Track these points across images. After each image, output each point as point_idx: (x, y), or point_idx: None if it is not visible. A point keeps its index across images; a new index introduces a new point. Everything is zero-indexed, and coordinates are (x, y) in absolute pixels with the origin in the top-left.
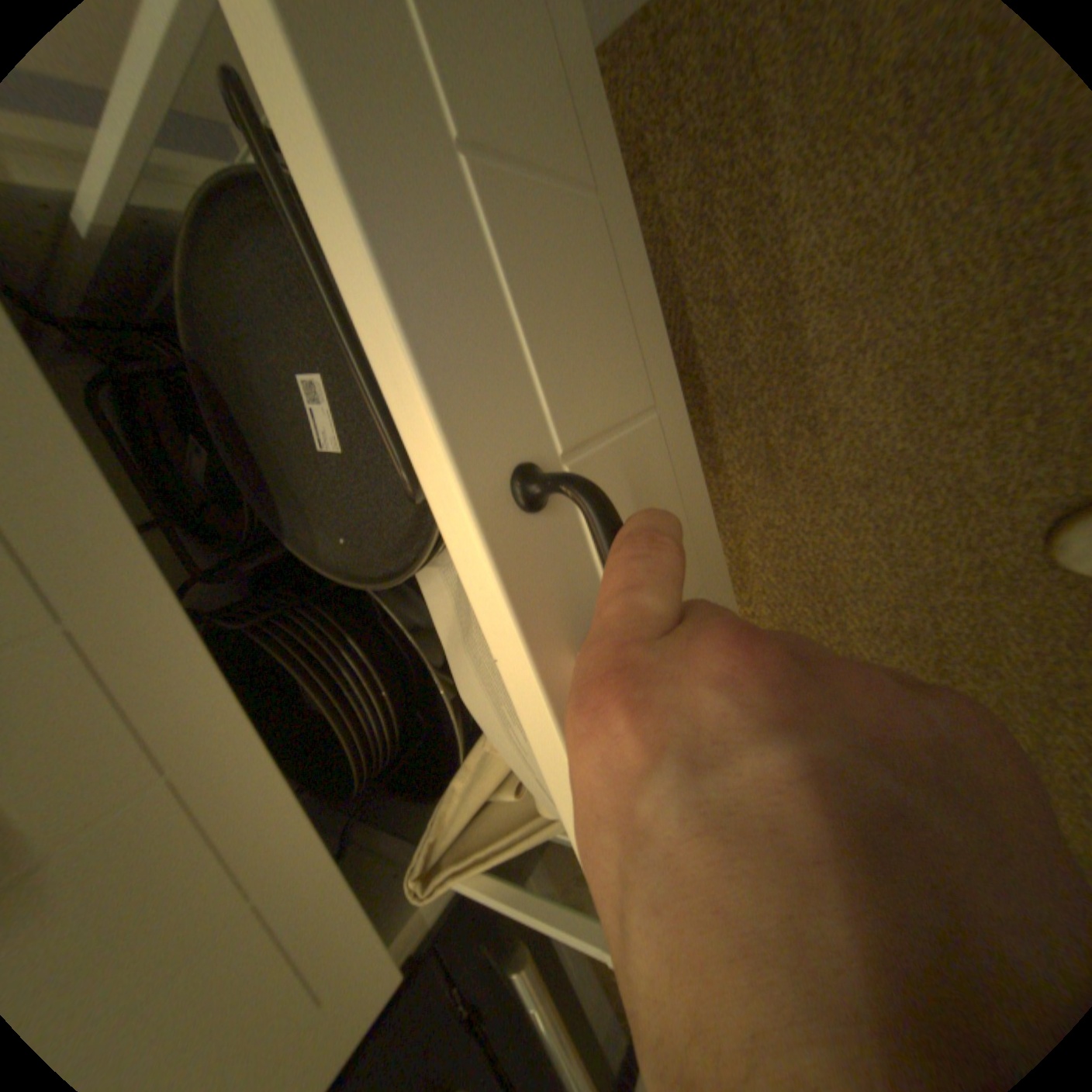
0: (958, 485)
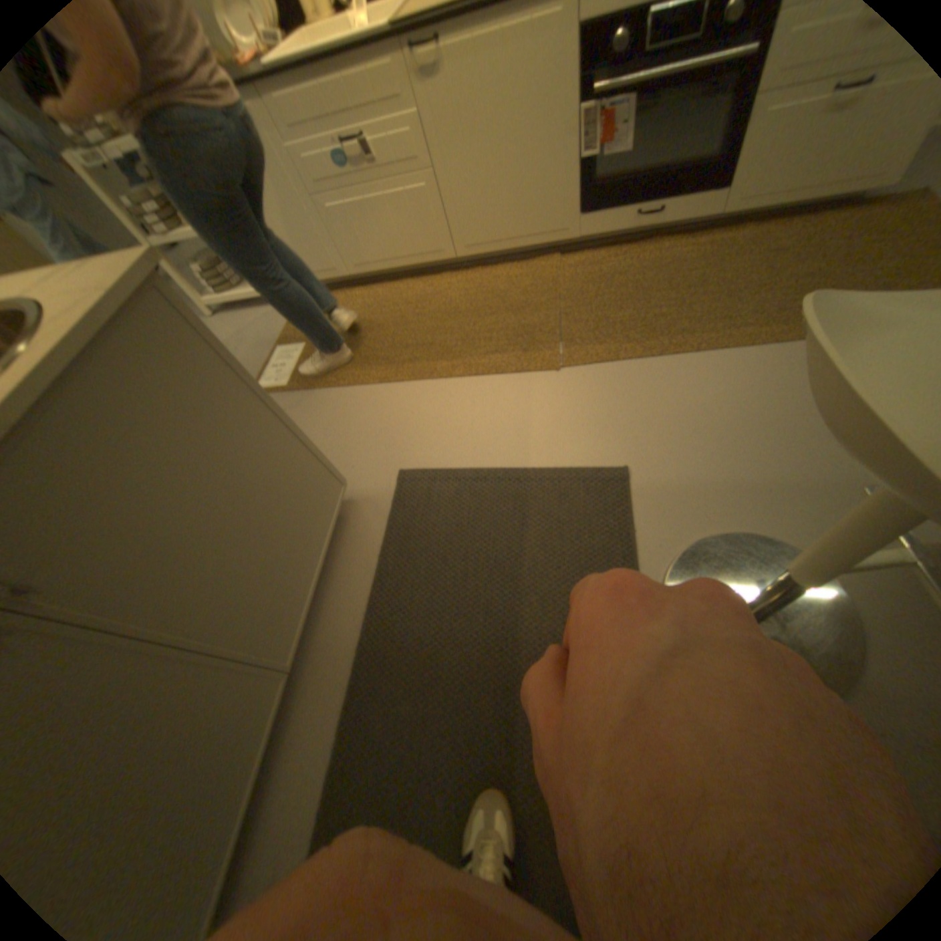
0: (773, 281)
